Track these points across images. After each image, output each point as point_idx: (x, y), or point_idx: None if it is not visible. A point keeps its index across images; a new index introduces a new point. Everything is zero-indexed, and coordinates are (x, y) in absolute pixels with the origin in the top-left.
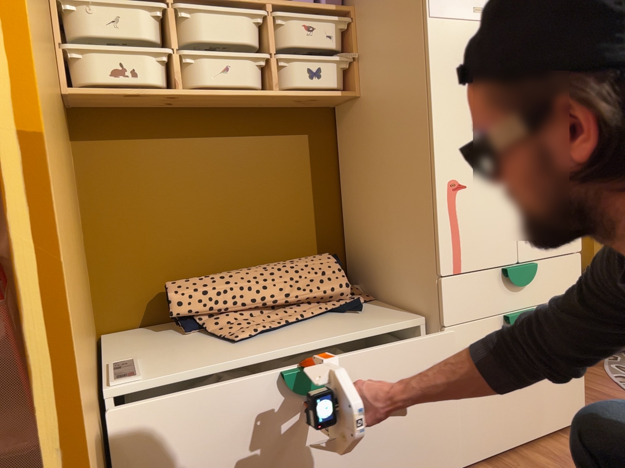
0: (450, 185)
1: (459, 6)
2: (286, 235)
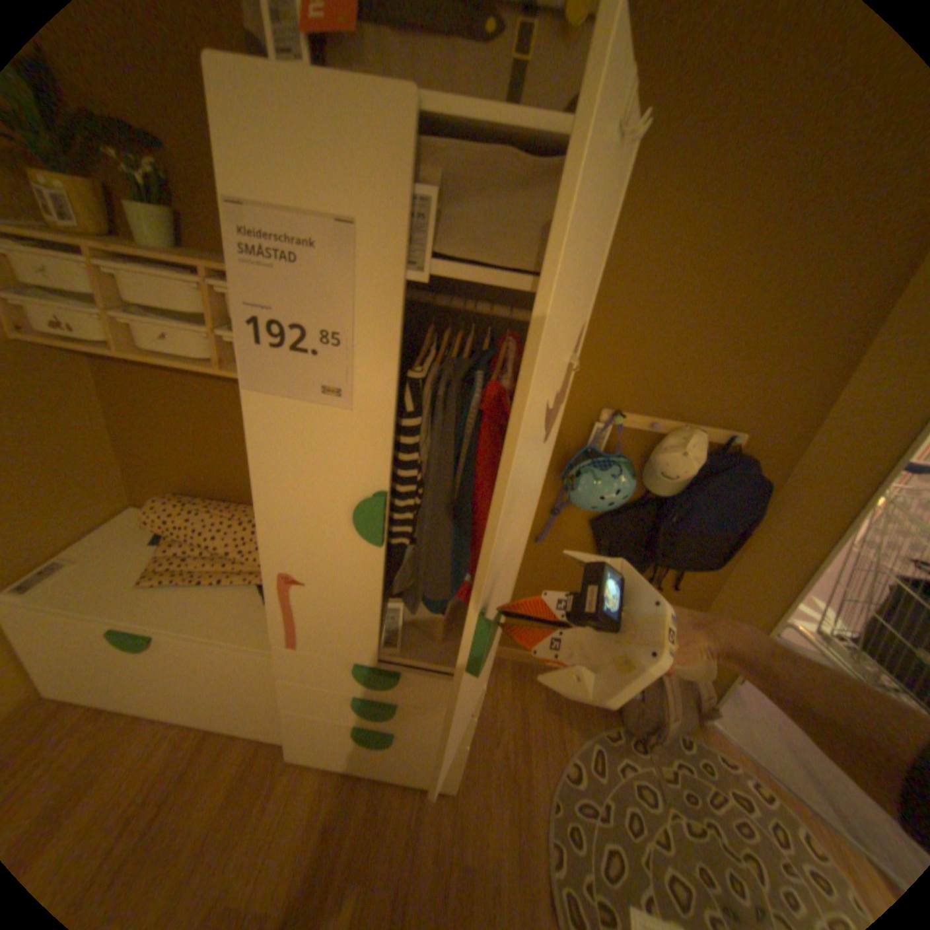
0: (281, 577)
1: (297, 381)
2: None
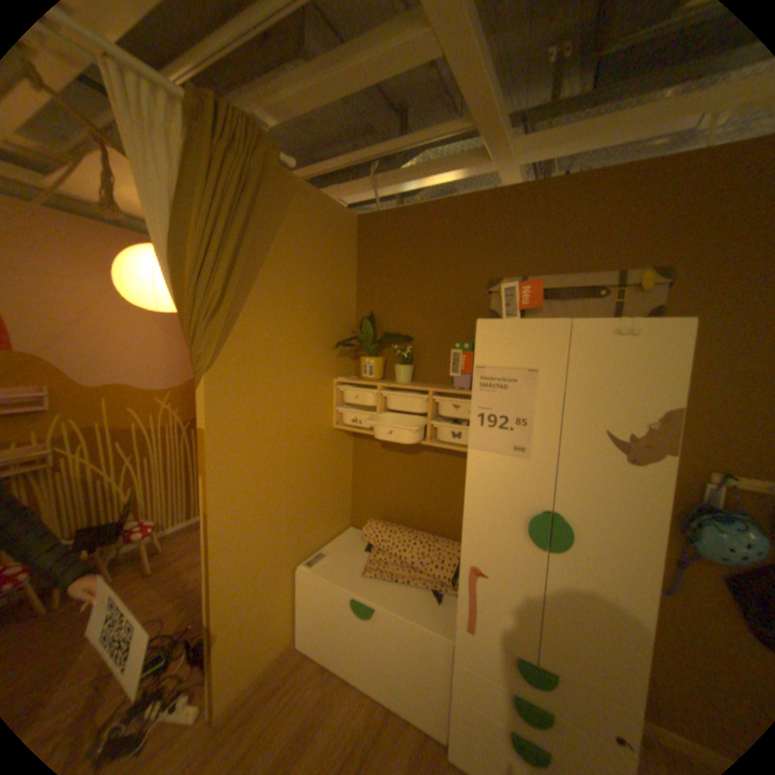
0: (472, 569)
1: (499, 443)
2: (447, 519)
